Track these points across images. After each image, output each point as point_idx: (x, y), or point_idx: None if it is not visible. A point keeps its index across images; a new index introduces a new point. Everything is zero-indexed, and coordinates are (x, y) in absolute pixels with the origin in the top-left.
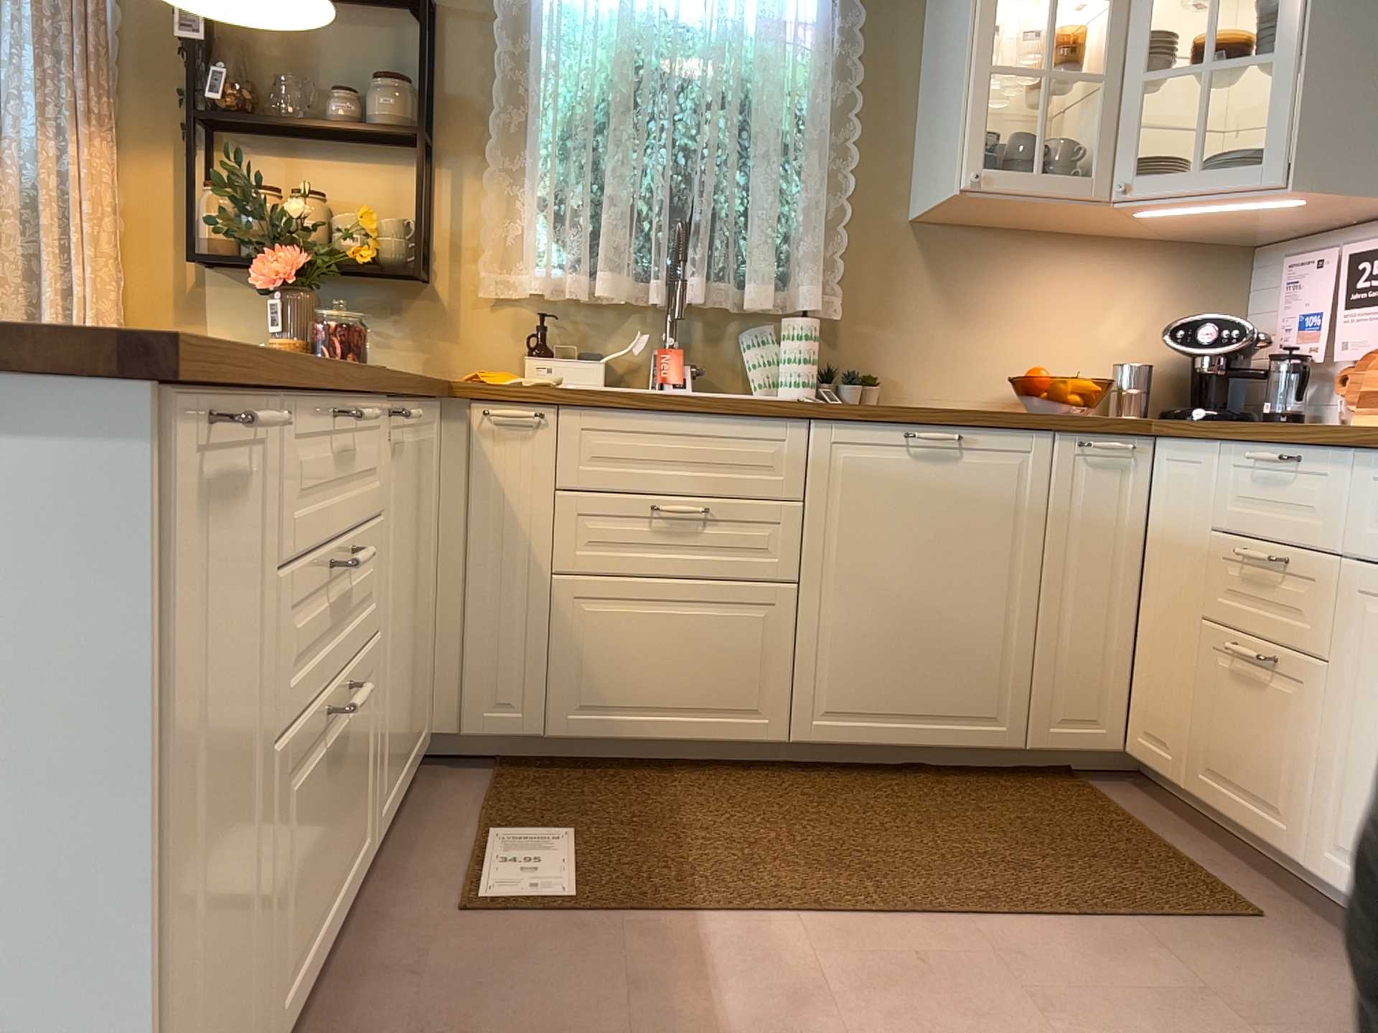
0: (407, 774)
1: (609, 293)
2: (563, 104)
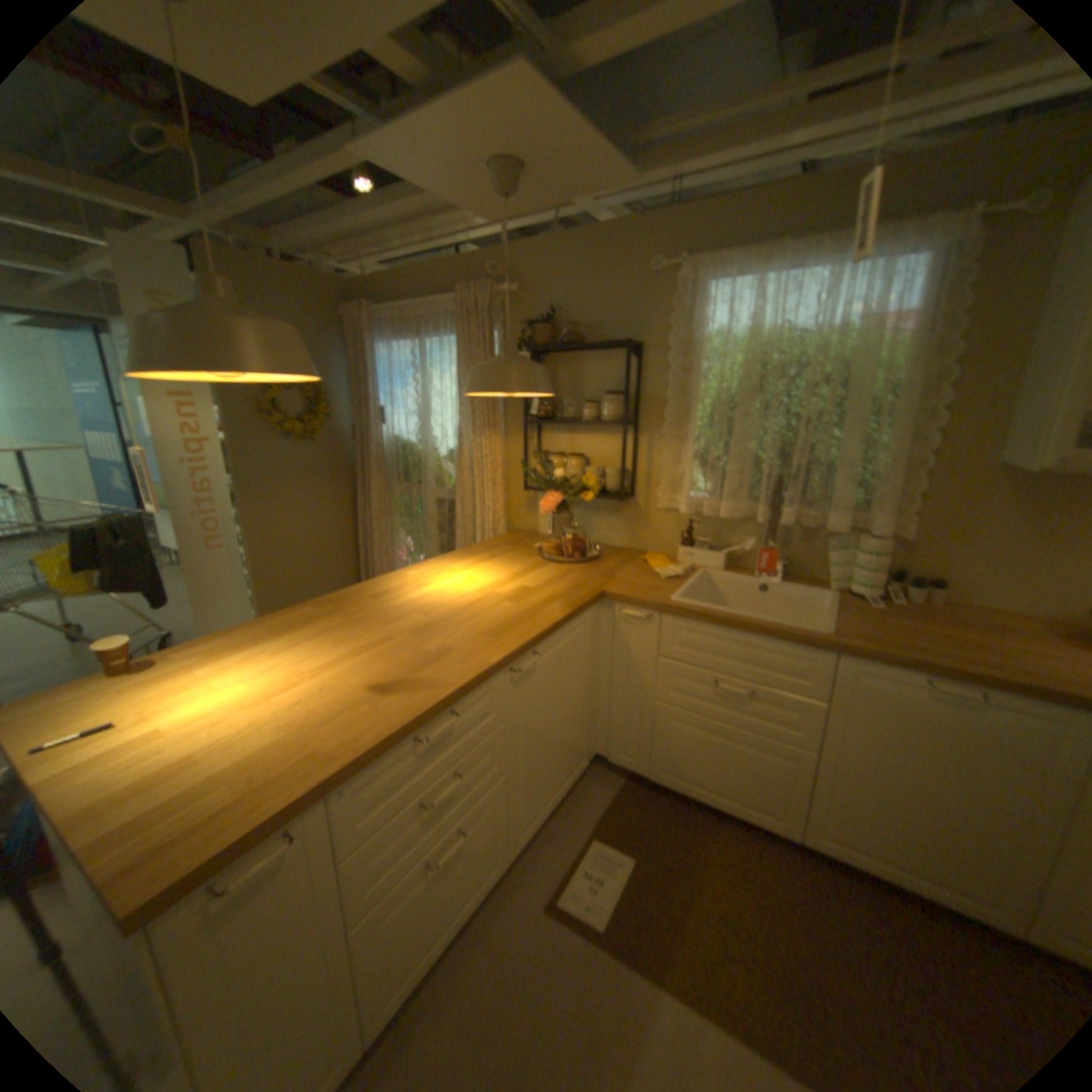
0: (558, 800)
1: (727, 517)
2: (712, 393)
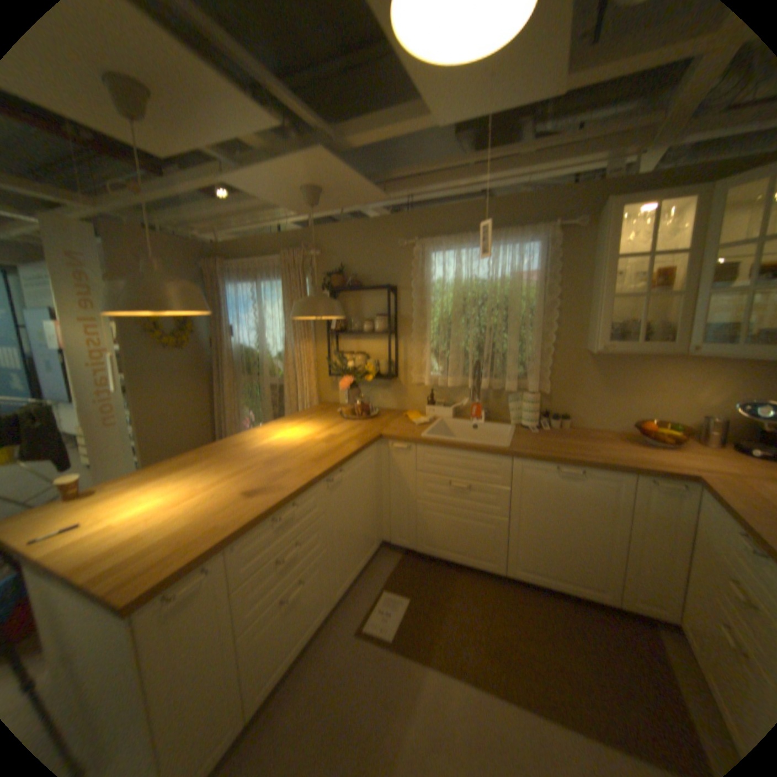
0: (360, 569)
1: (451, 387)
2: (437, 315)
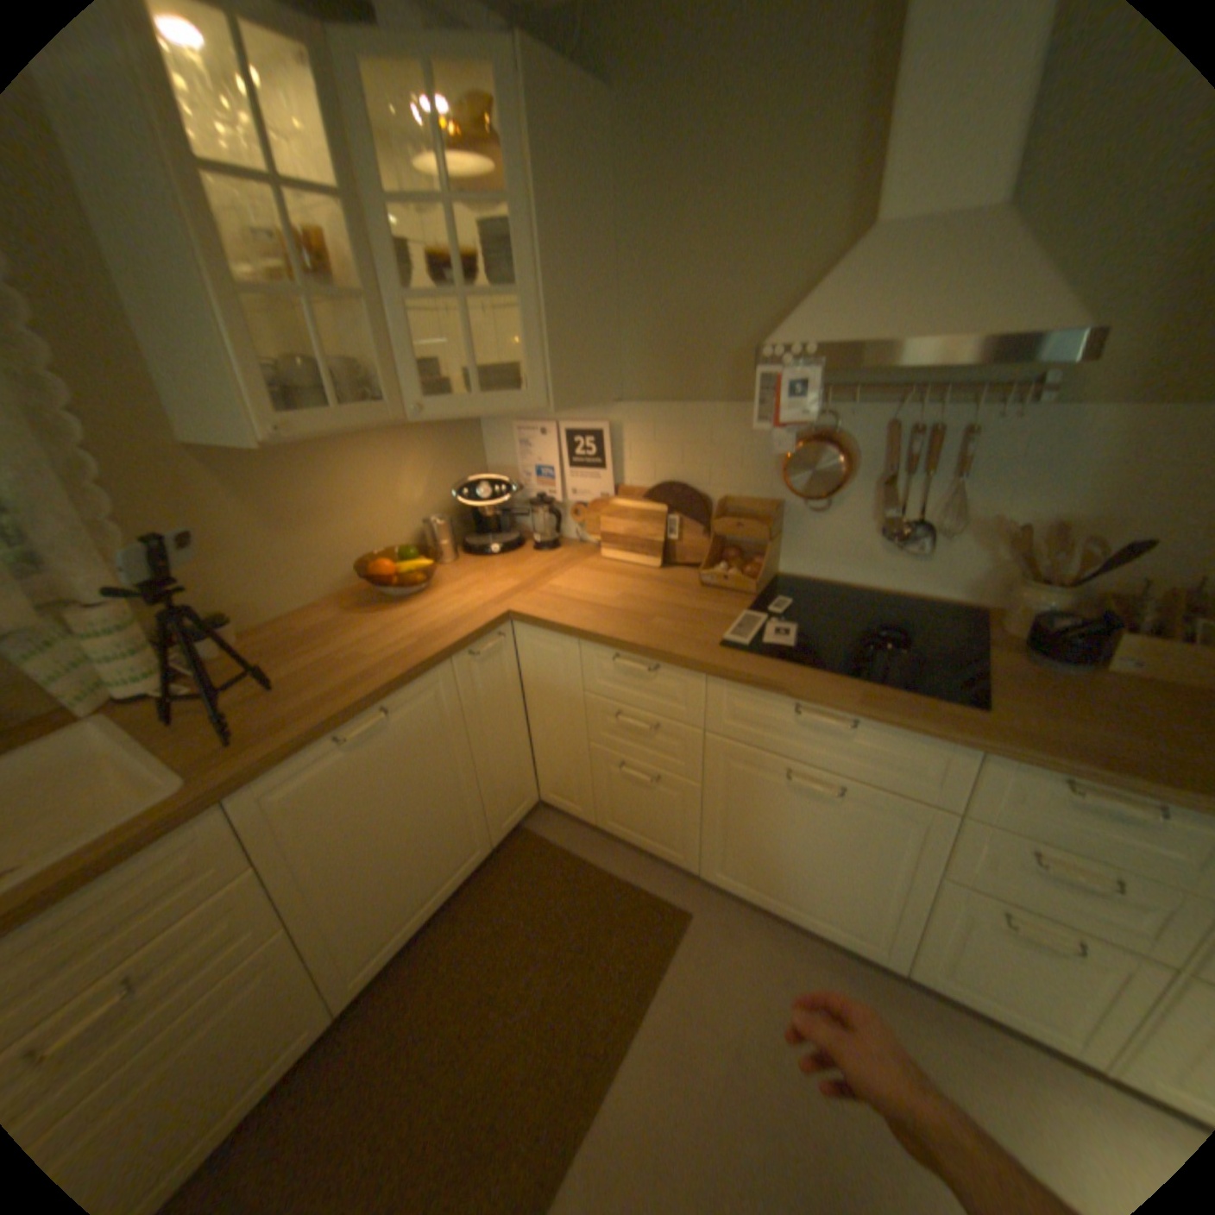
0: None
1: None
2: None
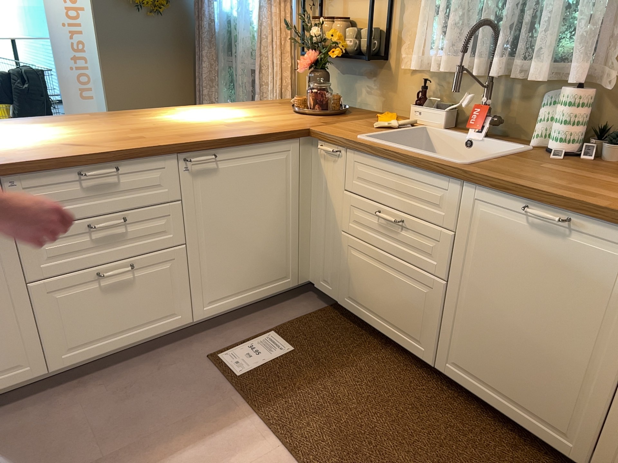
0: (253, 295)
1: (443, 71)
2: None
